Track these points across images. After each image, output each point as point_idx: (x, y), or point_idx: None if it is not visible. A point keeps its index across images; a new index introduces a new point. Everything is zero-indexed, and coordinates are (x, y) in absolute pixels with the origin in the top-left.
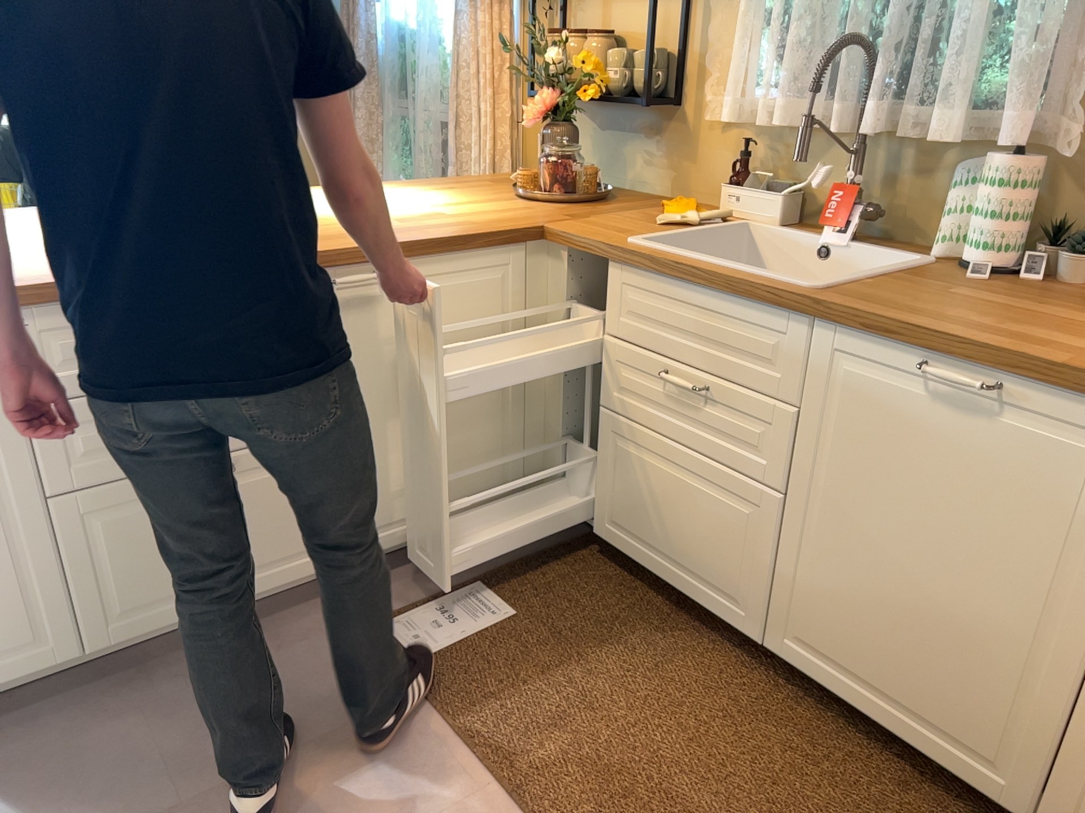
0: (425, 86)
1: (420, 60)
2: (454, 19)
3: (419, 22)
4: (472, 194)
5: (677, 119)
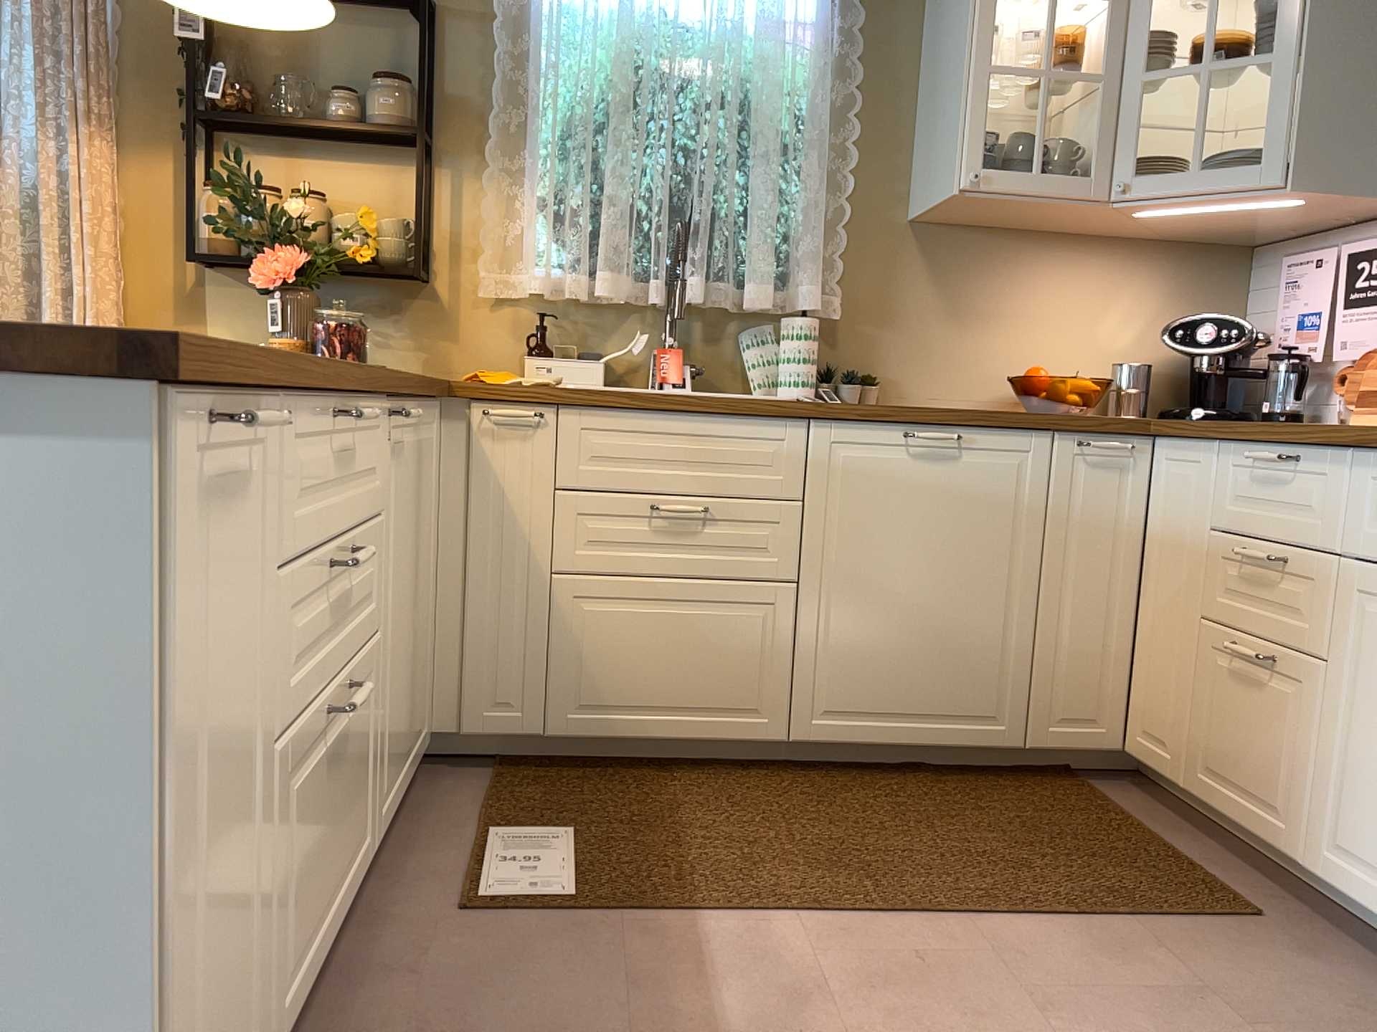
0: None
1: None
2: None
3: None
4: None
5: (430, 295)
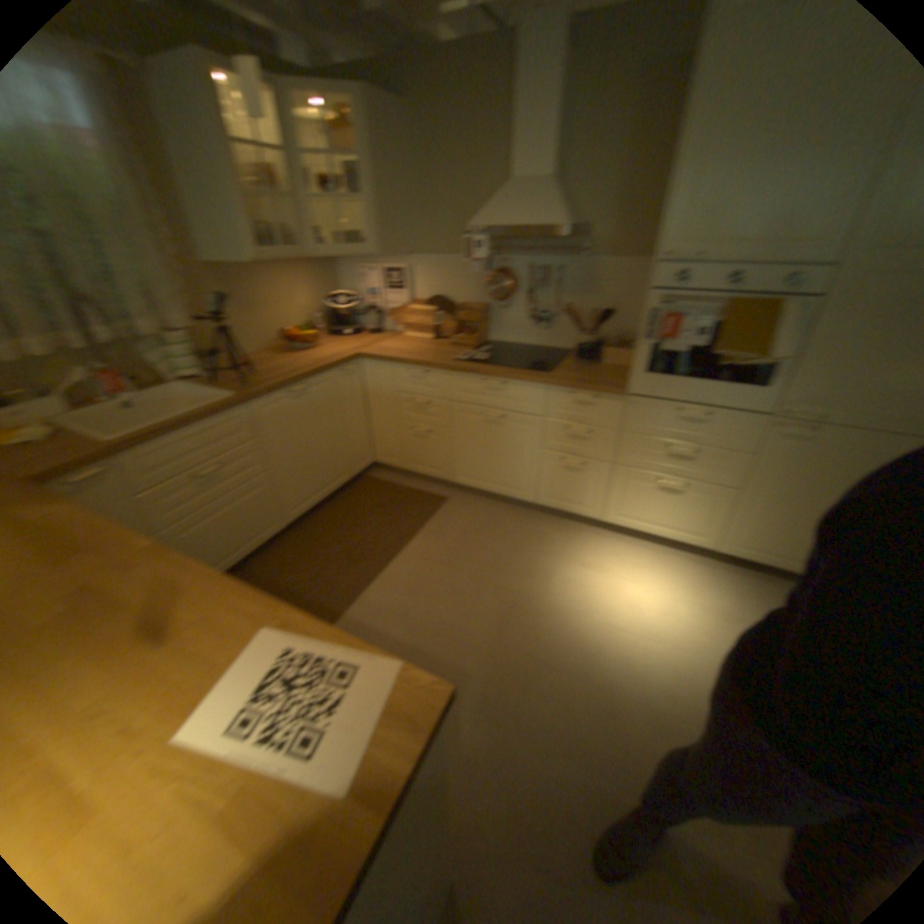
0: None
1: None
2: None
3: None
4: None
5: None
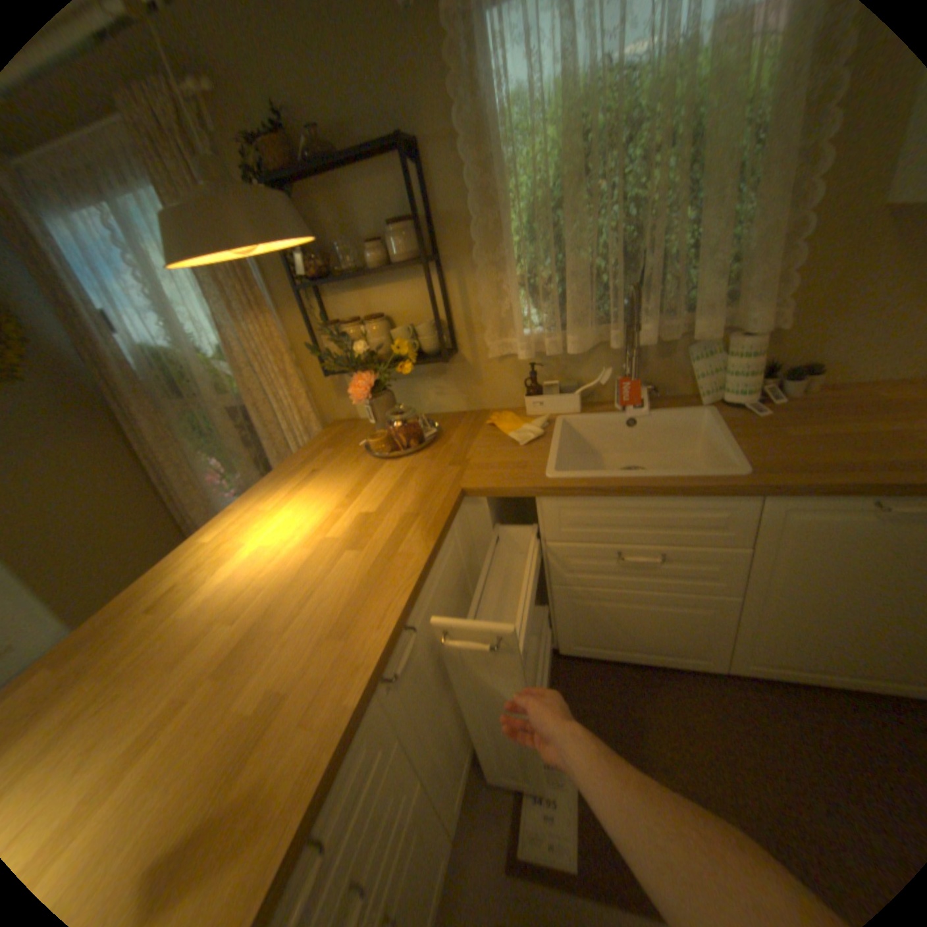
0: (205, 387)
1: (188, 368)
2: (216, 331)
3: (167, 338)
4: (342, 470)
5: (459, 360)
